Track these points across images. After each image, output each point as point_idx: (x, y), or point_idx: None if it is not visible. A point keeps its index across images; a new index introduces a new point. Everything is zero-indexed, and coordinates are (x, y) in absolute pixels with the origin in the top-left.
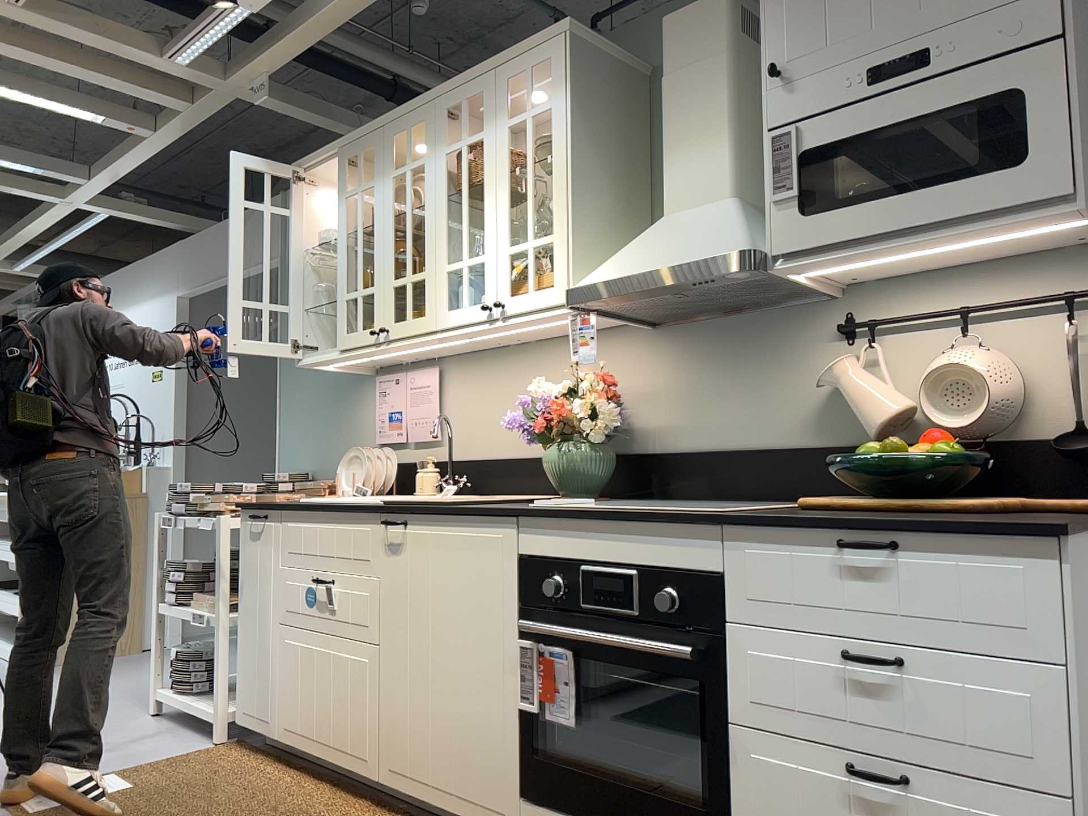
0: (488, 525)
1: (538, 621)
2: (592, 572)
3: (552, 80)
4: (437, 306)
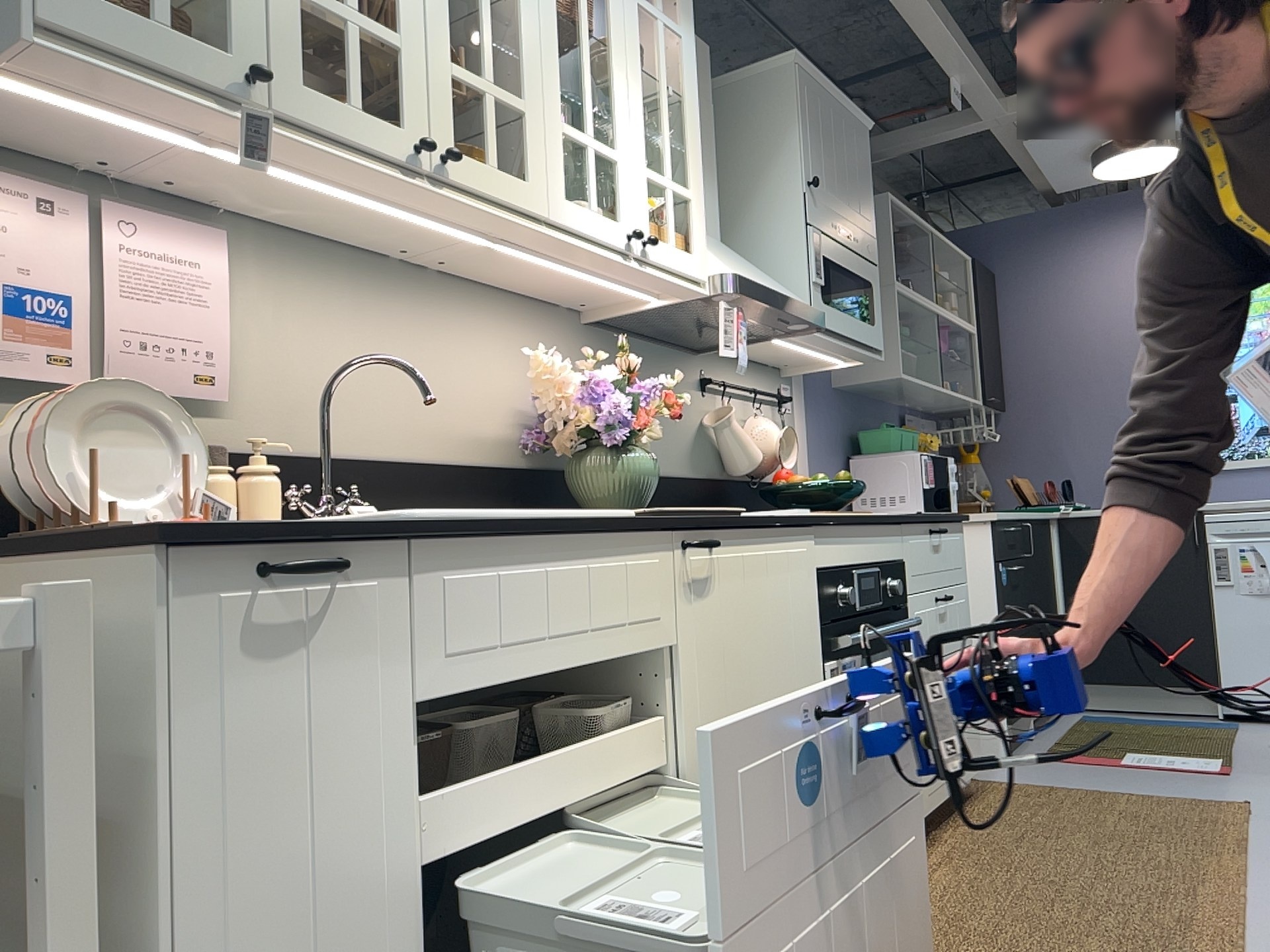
0: (797, 536)
1: (835, 637)
2: (860, 573)
3: (684, 5)
4: (552, 182)
